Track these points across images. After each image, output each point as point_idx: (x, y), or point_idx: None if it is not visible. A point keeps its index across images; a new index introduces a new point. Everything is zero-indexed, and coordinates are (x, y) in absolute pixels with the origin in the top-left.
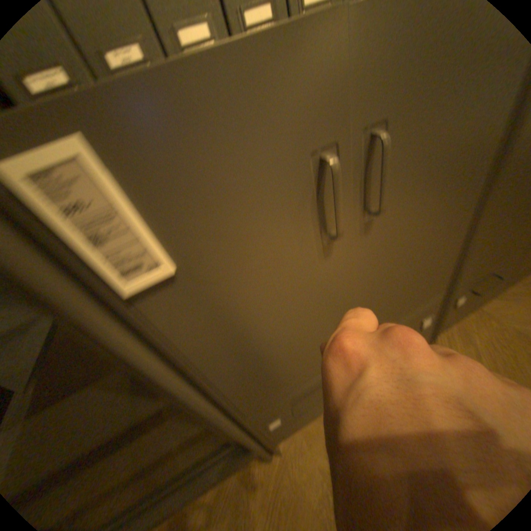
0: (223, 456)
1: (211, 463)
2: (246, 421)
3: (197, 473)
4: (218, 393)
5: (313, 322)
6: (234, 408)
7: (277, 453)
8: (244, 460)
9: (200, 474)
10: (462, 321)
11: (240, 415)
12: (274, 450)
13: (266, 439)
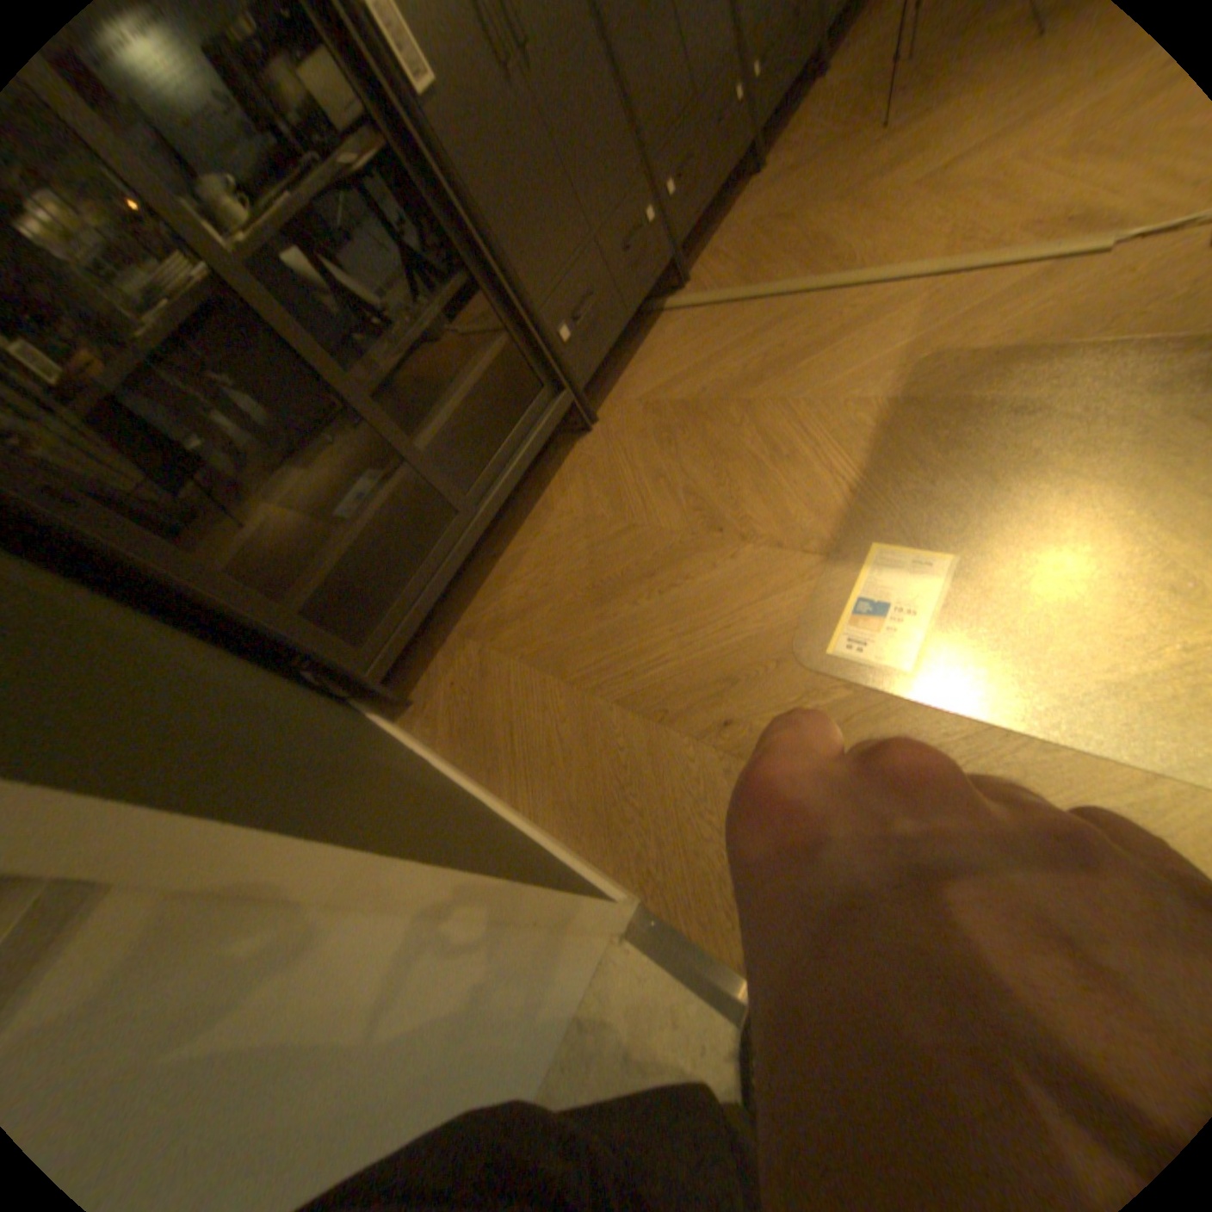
0: (539, 396)
1: (532, 406)
2: (534, 303)
3: (524, 417)
4: (496, 237)
5: (533, 163)
6: (516, 272)
7: (591, 406)
8: (561, 397)
9: (529, 423)
10: (708, 243)
11: (525, 288)
12: (585, 395)
13: (566, 357)
